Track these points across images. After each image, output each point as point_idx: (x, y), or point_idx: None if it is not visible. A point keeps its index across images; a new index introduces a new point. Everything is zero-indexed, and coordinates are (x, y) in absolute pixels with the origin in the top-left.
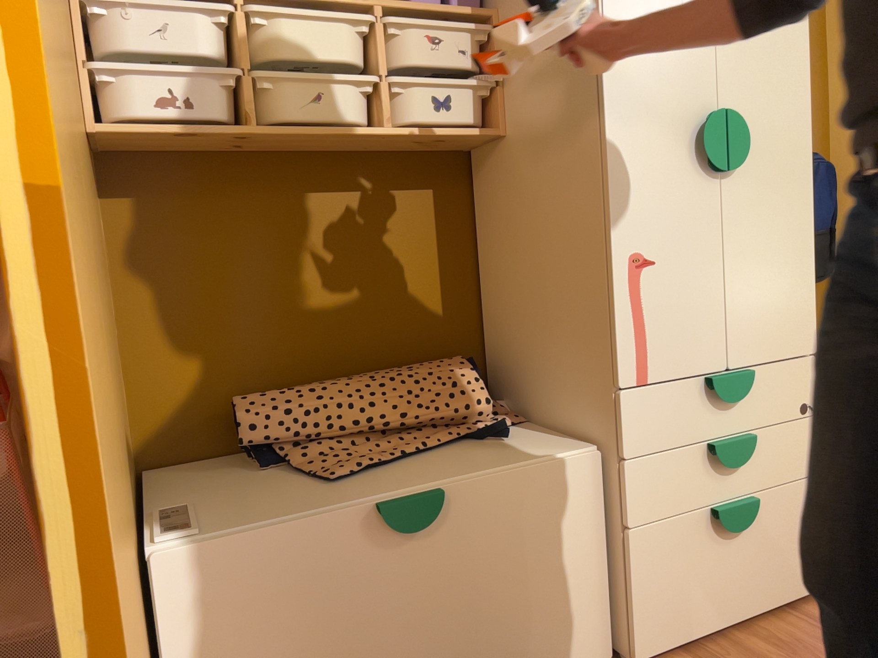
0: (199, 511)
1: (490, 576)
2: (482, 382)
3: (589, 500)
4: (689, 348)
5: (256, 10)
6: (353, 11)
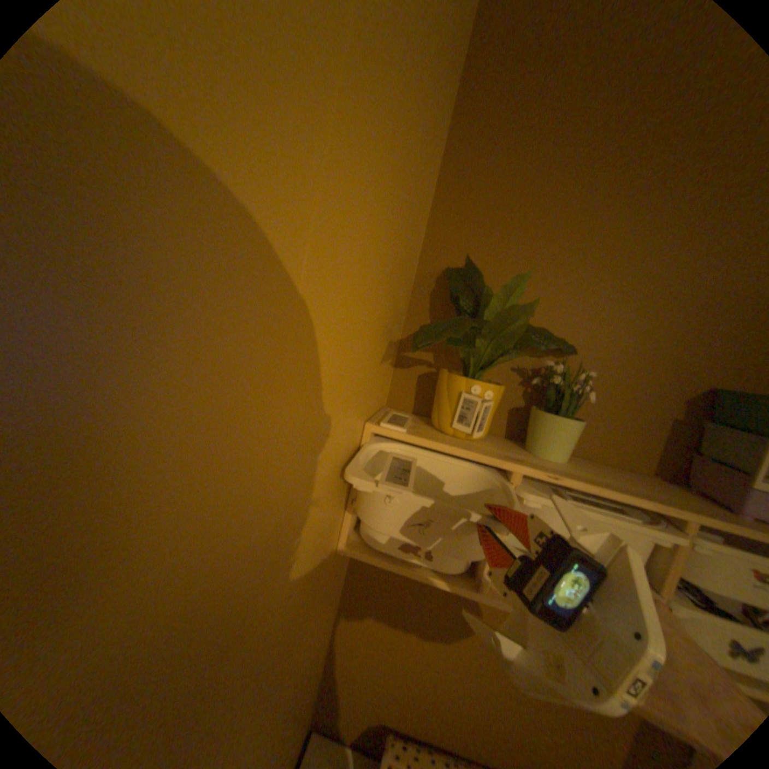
0: None
1: None
2: None
3: None
4: None
5: (533, 493)
6: (658, 520)
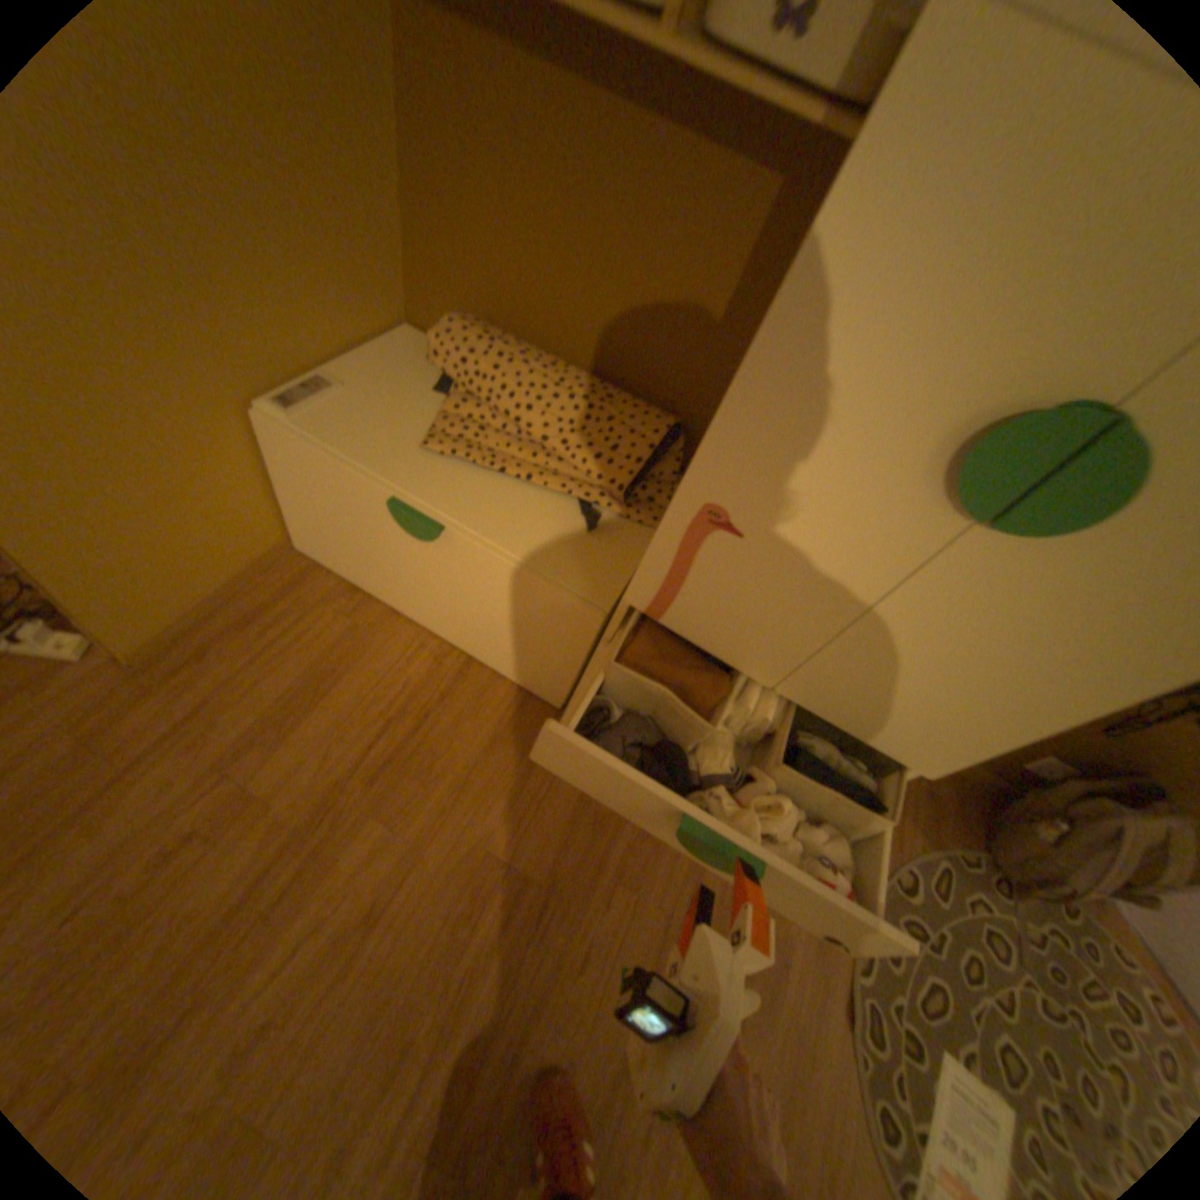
0: (335, 394)
1: (477, 601)
2: (641, 467)
3: (575, 632)
4: (732, 638)
5: None
6: None
